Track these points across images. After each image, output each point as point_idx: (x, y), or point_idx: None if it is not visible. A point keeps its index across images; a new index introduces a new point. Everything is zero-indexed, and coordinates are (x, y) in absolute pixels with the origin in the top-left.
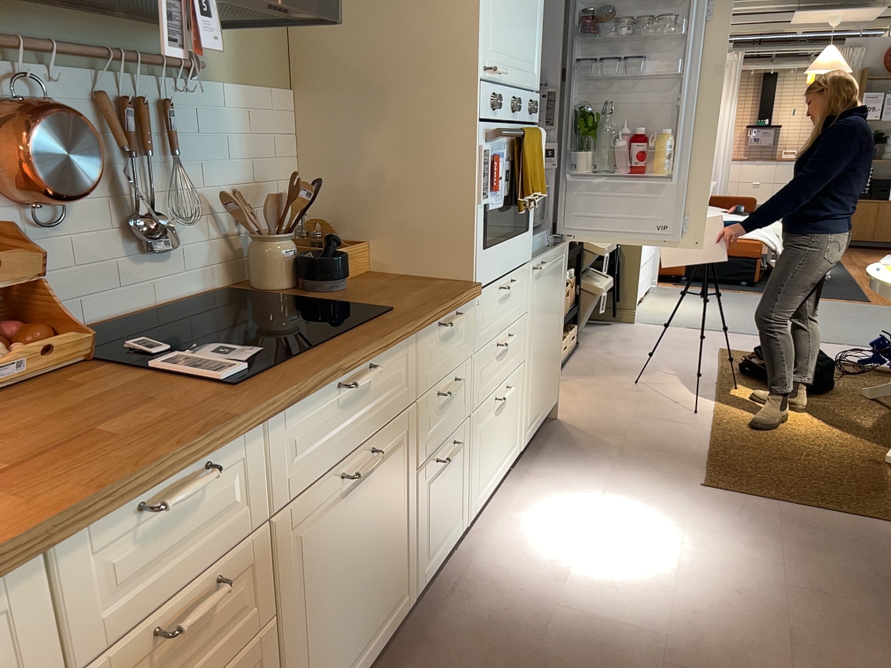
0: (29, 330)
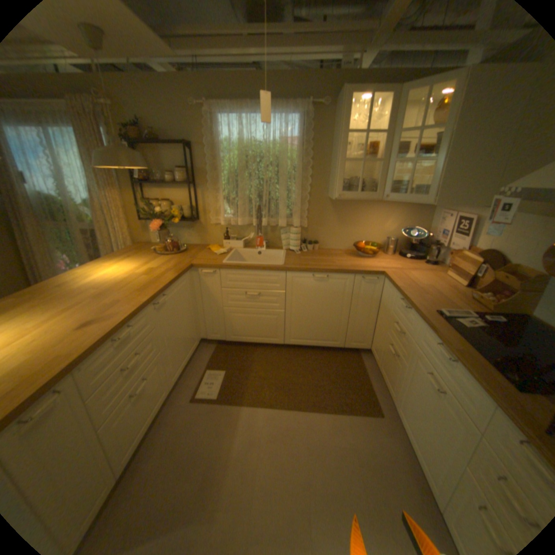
0: (504, 300)
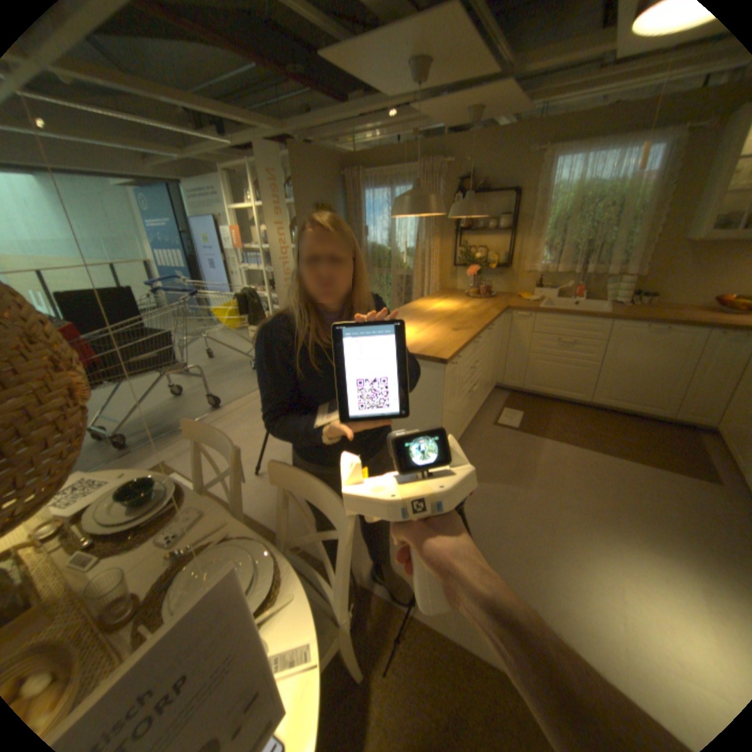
0: None
